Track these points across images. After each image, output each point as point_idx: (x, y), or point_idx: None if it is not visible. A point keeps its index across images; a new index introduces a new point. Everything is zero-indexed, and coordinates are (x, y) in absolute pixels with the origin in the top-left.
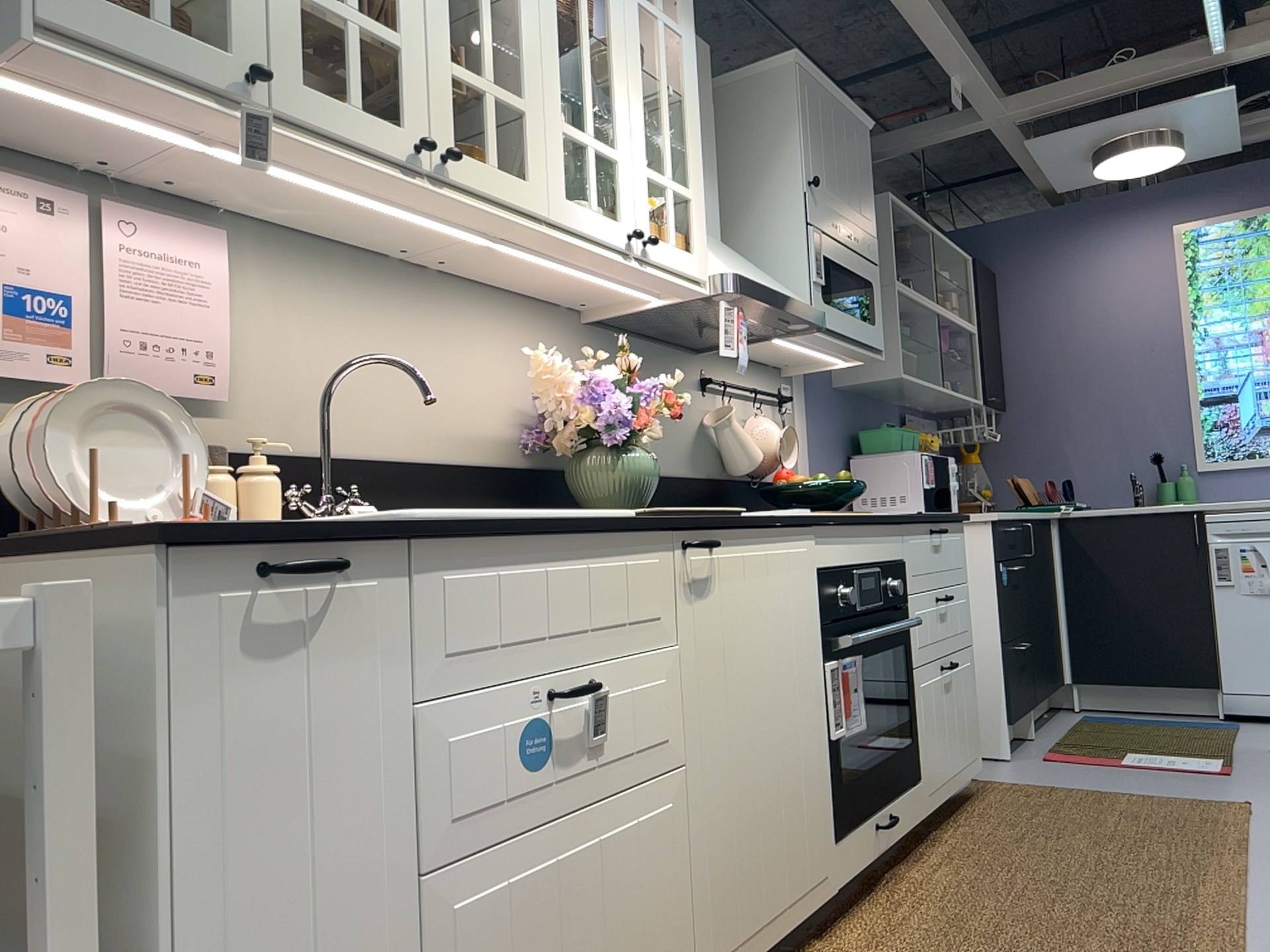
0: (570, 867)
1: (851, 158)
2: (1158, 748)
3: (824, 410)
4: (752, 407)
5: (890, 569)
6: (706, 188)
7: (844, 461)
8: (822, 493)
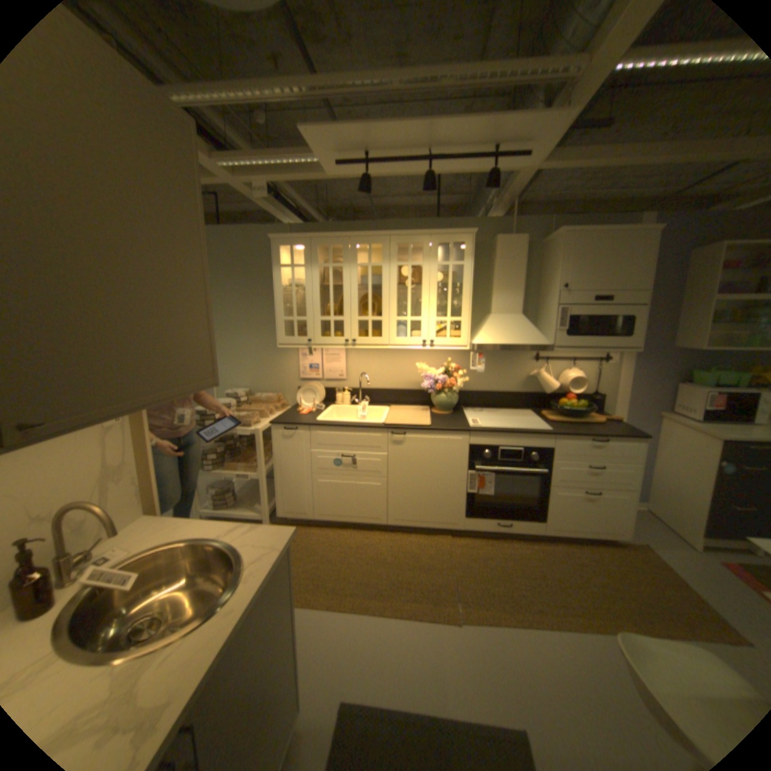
0: (347, 485)
1: (622, 257)
2: None
3: (655, 360)
4: (574, 364)
5: (535, 451)
6: (511, 297)
7: (674, 384)
8: (566, 410)
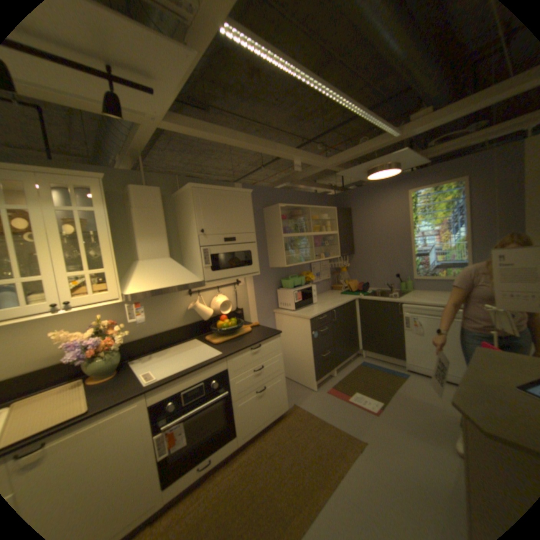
0: None
1: (234, 209)
2: (368, 392)
3: (262, 277)
4: (218, 291)
5: (213, 379)
6: (157, 242)
7: (274, 290)
8: (224, 330)
